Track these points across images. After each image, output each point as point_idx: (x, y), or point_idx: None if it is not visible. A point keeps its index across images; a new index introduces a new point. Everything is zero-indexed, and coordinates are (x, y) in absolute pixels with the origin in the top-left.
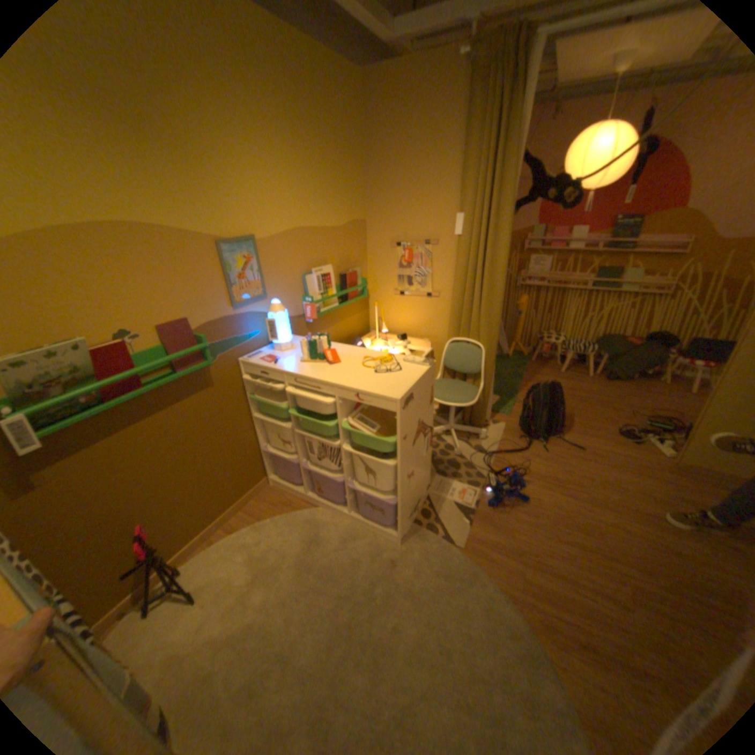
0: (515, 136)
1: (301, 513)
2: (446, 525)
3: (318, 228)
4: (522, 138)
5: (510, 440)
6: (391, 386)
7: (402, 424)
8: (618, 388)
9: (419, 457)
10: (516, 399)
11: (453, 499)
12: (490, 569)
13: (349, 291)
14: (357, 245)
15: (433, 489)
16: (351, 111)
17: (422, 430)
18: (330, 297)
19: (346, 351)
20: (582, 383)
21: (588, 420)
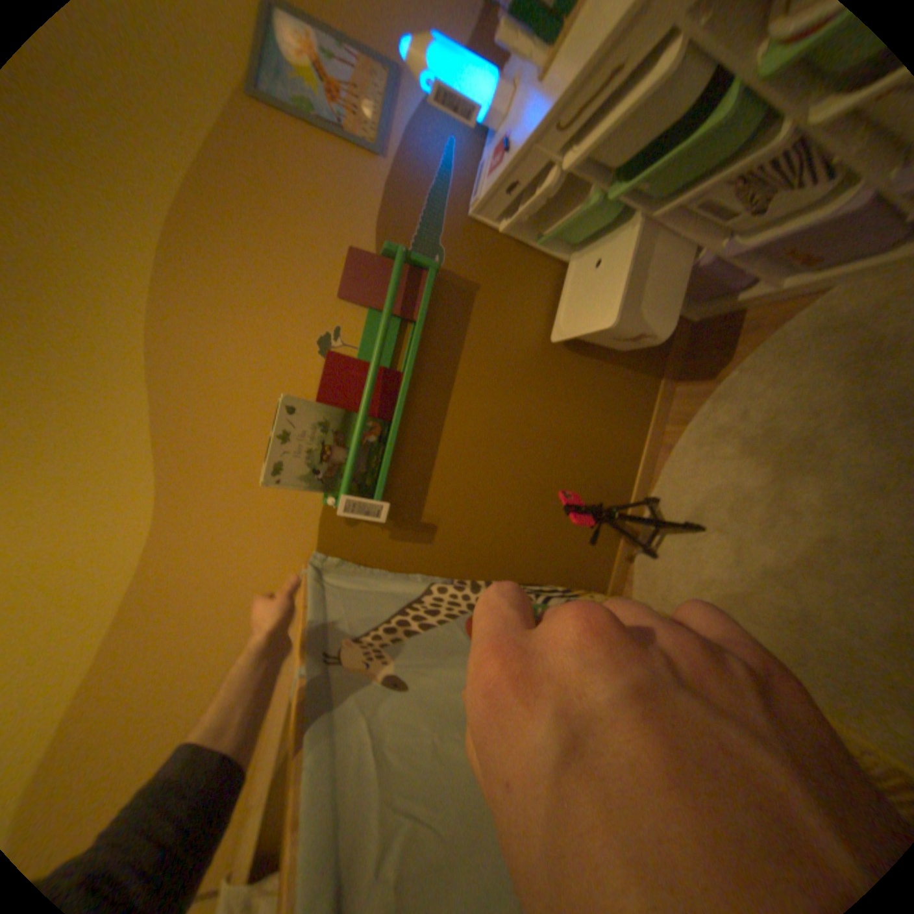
0: None
1: (799, 322)
2: None
3: None
4: None
5: None
6: None
7: None
8: None
9: None
10: None
11: None
12: None
13: None
14: None
15: None
16: None
17: None
18: None
19: None
20: None
21: None
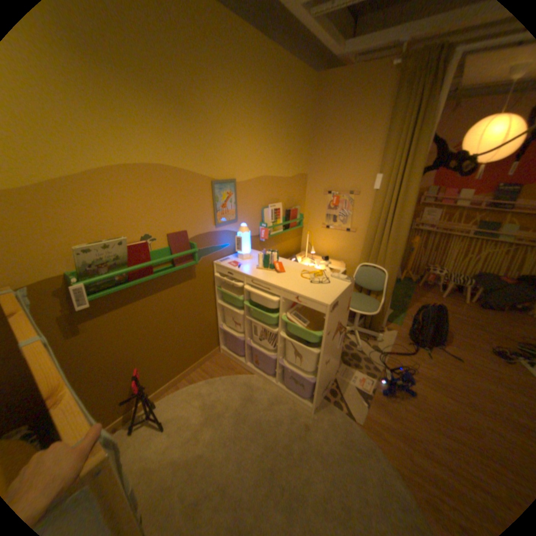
0: (430, 122)
1: (241, 377)
2: (349, 404)
3: (276, 177)
4: (435, 123)
5: (401, 345)
6: (323, 294)
7: (329, 323)
8: (491, 316)
9: (335, 349)
10: (406, 314)
11: (355, 385)
12: (384, 446)
13: (291, 222)
14: (299, 191)
15: (340, 374)
16: (308, 100)
17: (340, 329)
18: (278, 225)
19: (289, 264)
20: (460, 308)
21: (466, 338)
